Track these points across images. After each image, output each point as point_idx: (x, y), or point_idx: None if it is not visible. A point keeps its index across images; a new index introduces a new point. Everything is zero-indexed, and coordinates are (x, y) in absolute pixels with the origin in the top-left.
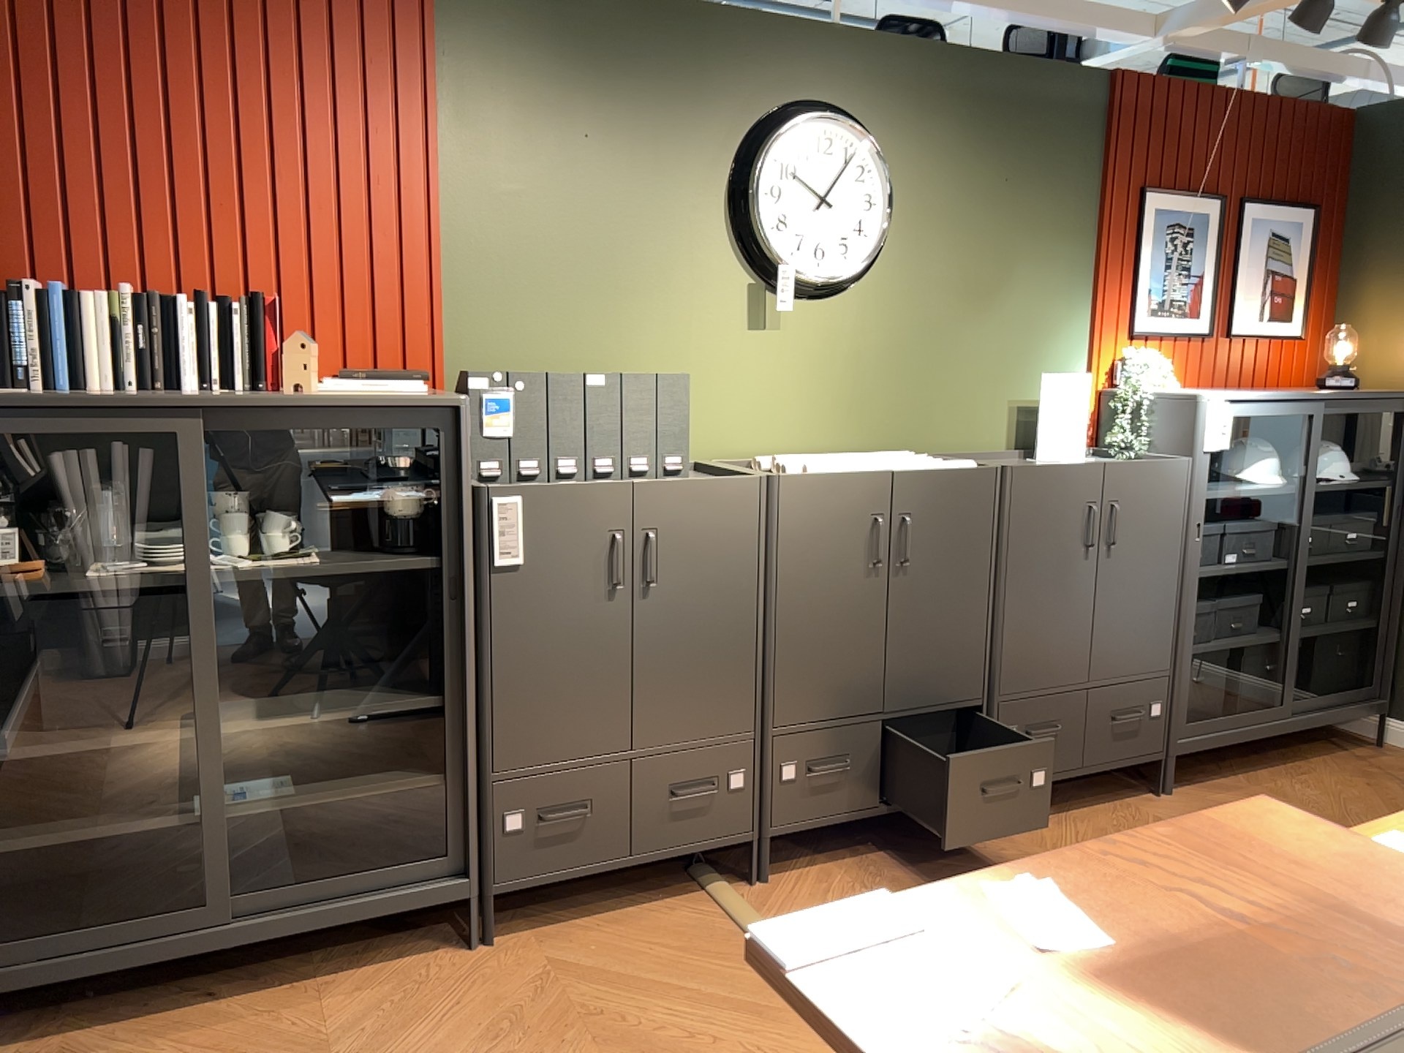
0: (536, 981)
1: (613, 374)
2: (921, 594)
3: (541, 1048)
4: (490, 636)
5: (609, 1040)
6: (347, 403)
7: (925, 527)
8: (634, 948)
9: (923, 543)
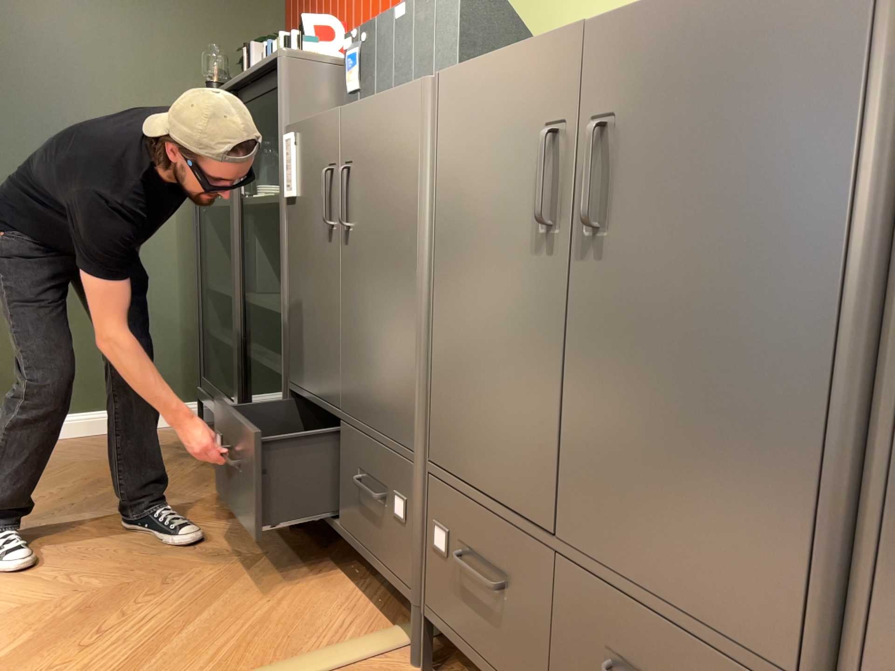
0: (229, 553)
1: (409, 3)
2: (630, 305)
3: (131, 564)
4: (287, 260)
5: (124, 592)
6: (253, 73)
7: (641, 142)
8: (273, 593)
9: (639, 184)
